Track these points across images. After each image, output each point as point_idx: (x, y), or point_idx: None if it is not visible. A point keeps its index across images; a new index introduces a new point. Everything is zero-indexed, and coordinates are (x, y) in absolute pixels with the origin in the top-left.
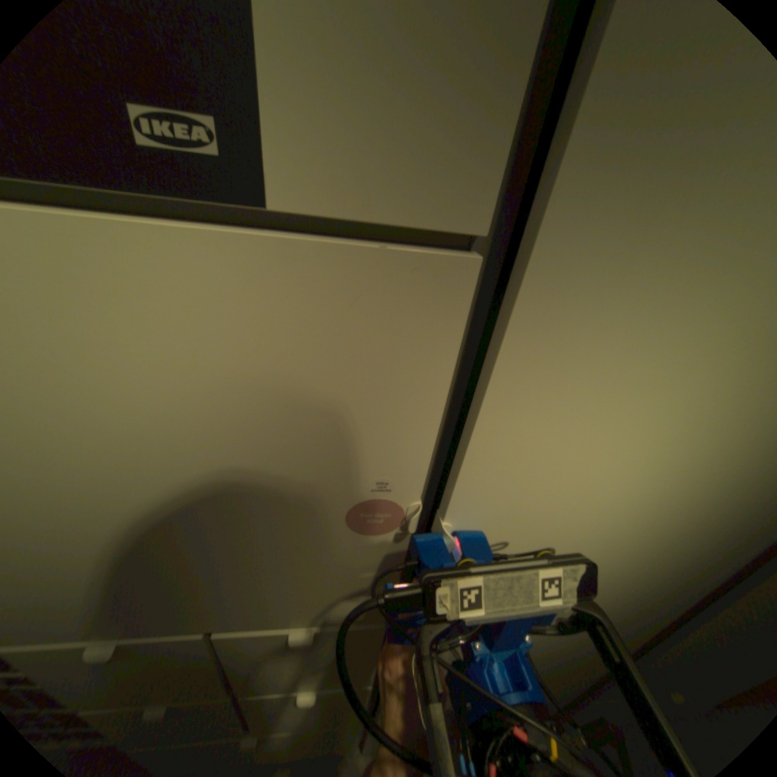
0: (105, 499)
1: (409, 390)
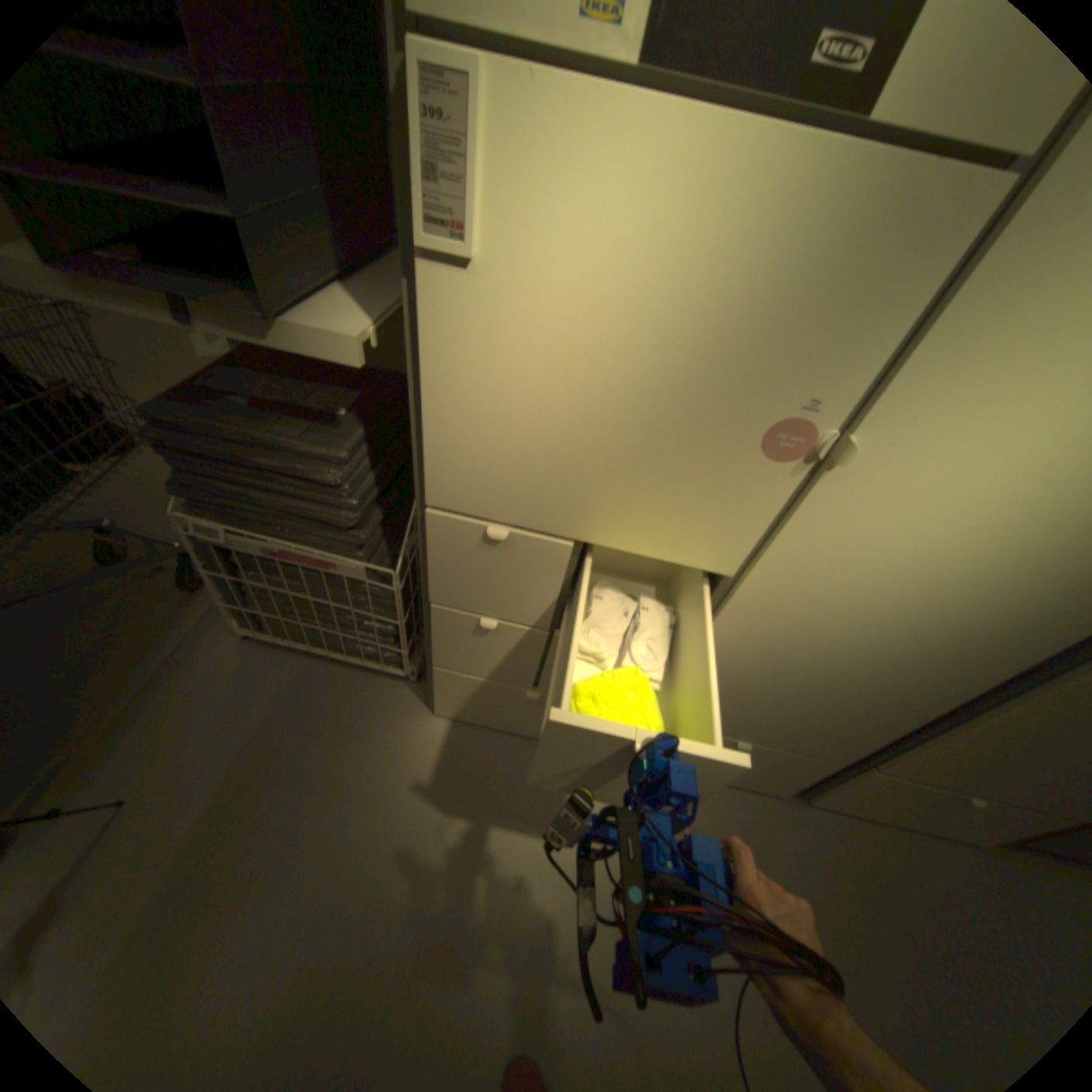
0: (595, 371)
1: (886, 304)
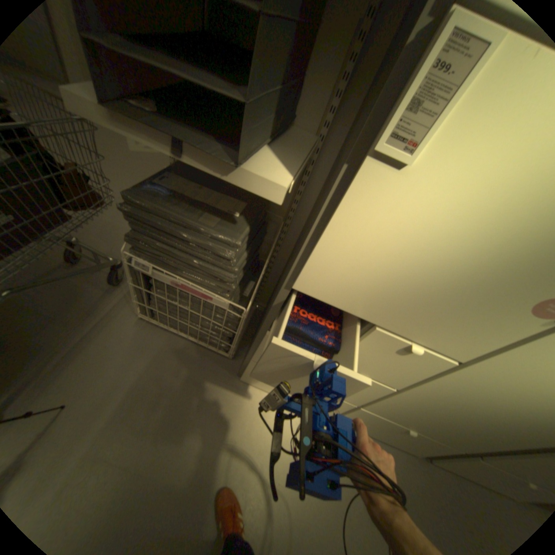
0: (450, 245)
1: None
